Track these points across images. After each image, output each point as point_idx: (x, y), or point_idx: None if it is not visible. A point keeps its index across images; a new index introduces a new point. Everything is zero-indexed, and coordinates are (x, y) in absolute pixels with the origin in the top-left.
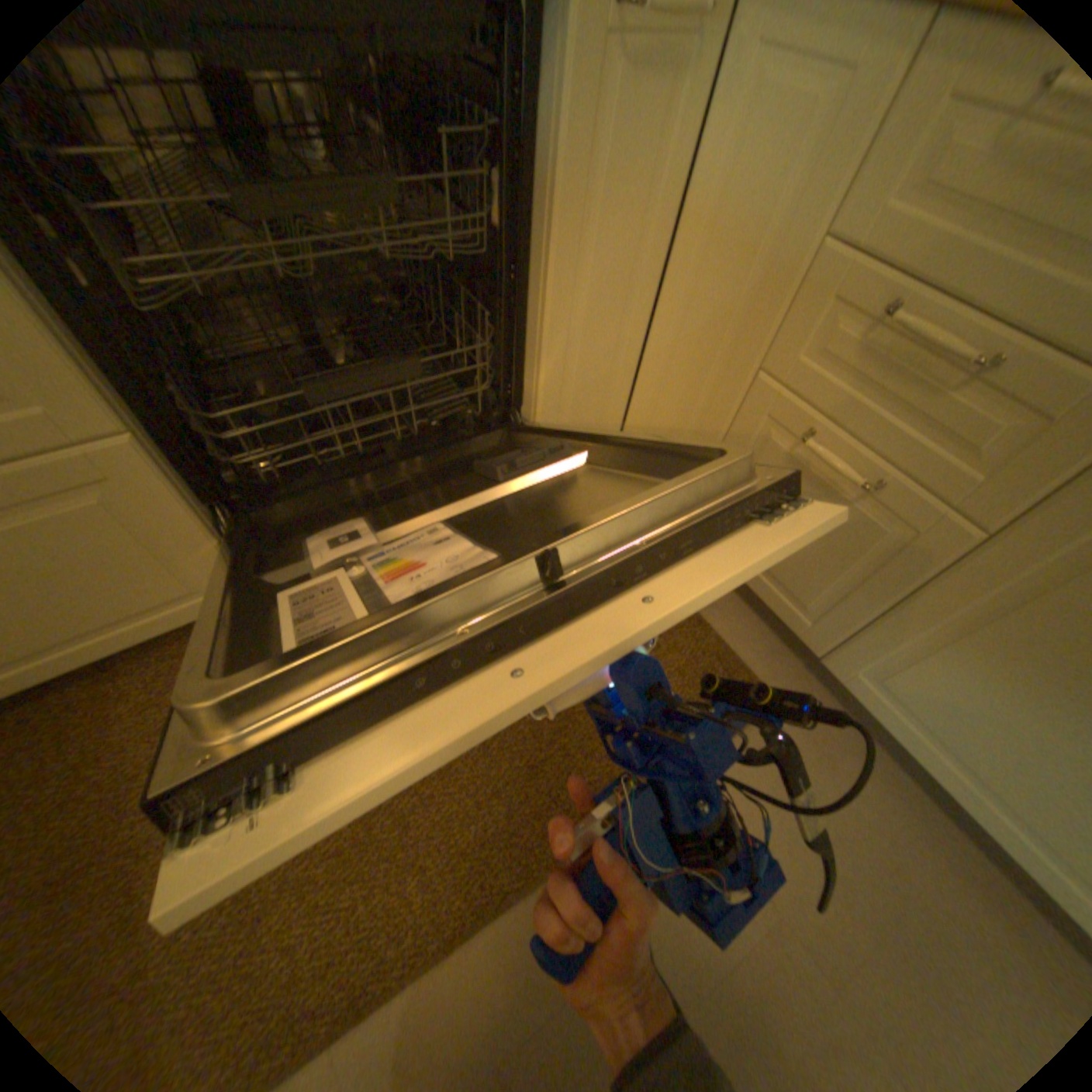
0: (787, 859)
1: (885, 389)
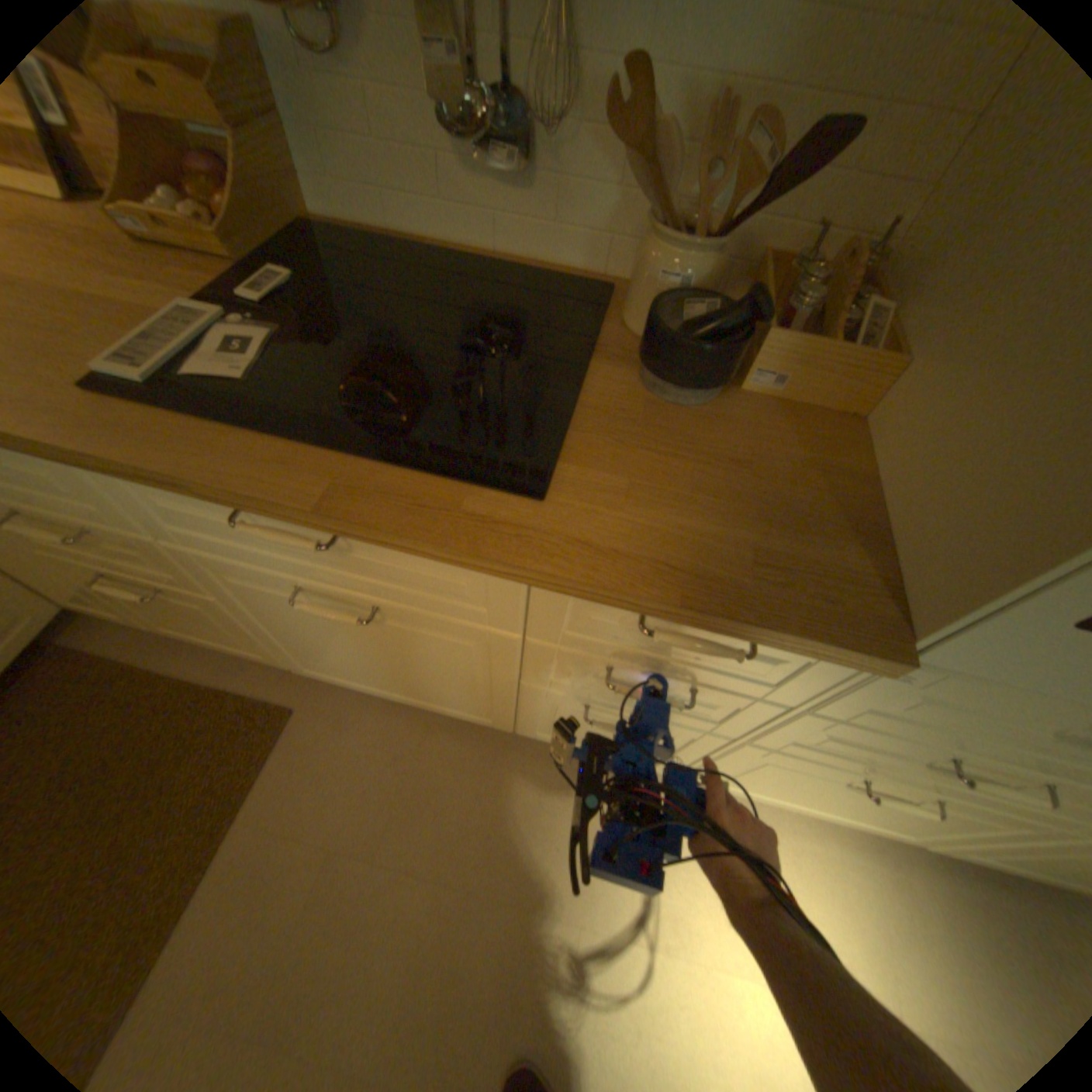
0: (322, 811)
1: (80, 549)
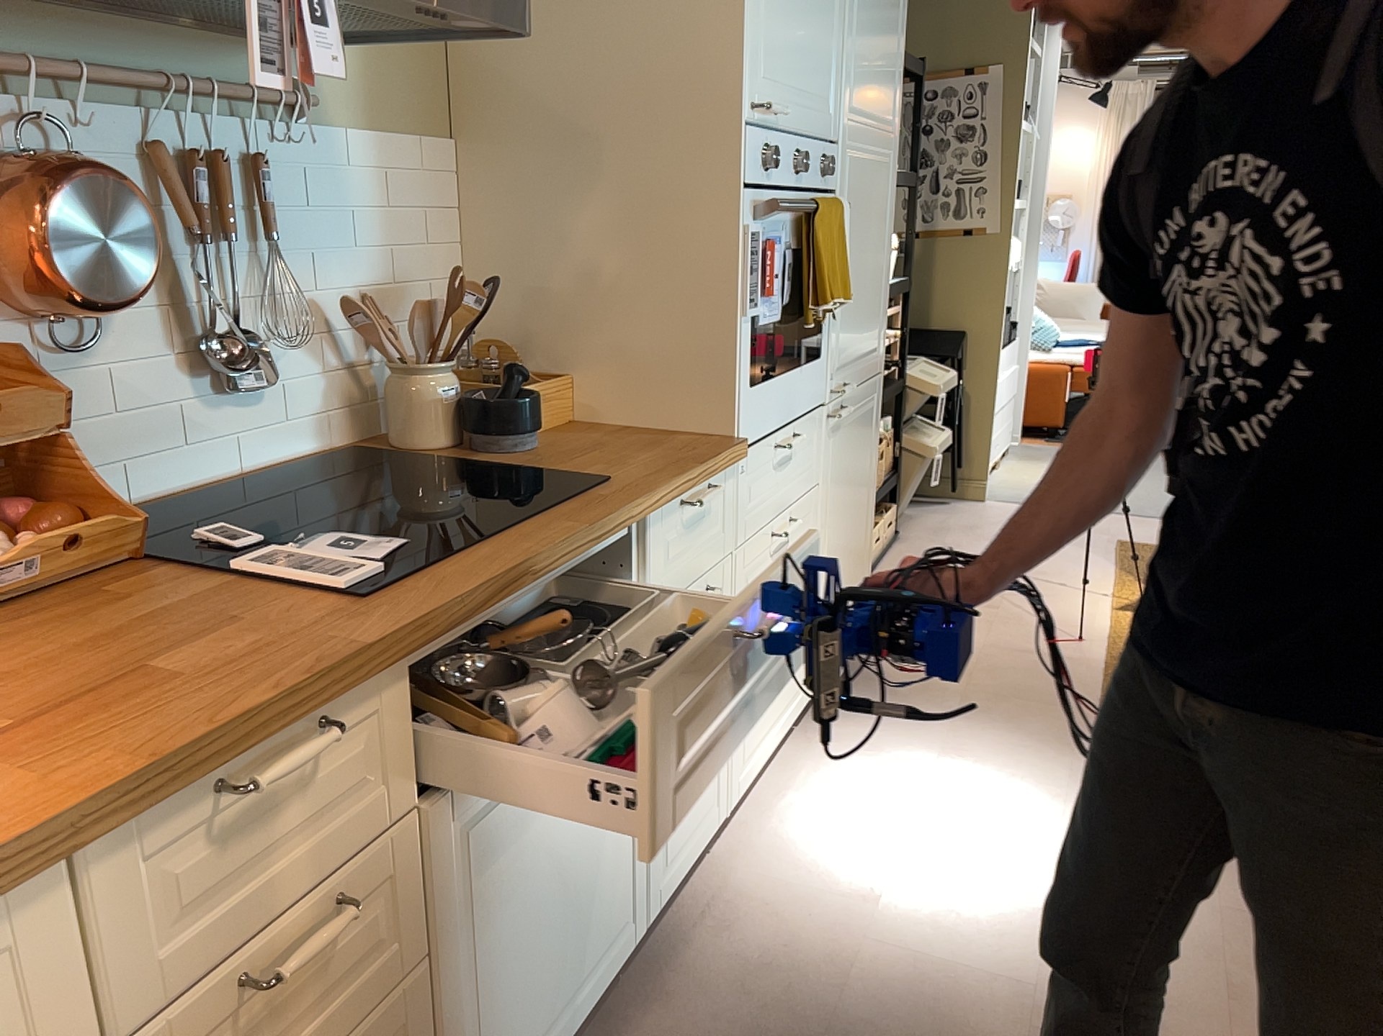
0: None
1: (287, 1024)
